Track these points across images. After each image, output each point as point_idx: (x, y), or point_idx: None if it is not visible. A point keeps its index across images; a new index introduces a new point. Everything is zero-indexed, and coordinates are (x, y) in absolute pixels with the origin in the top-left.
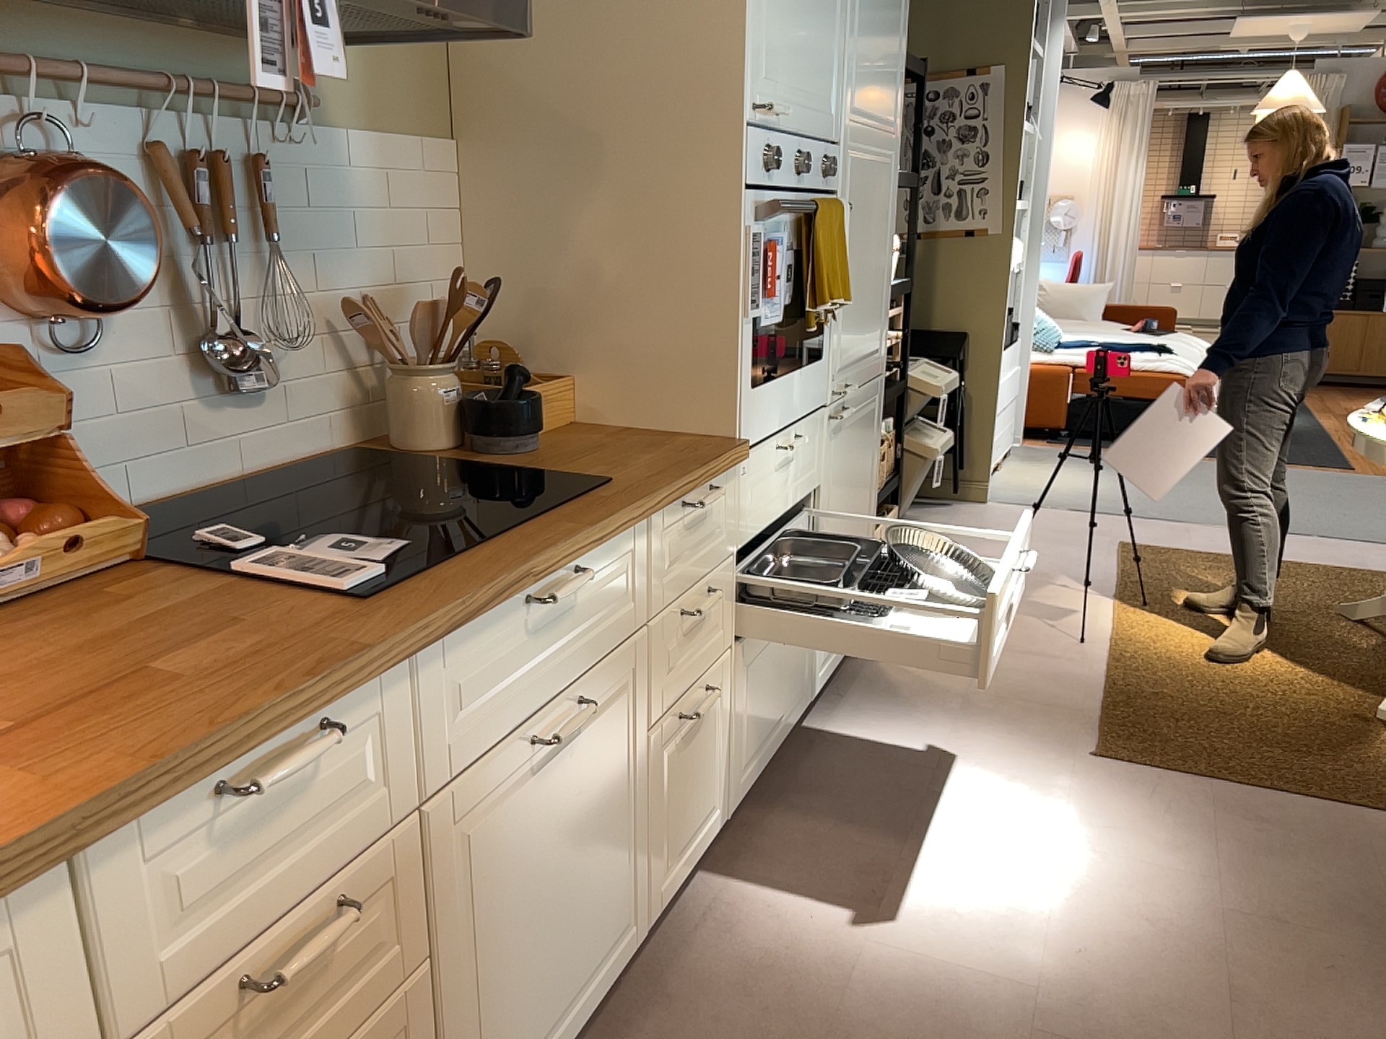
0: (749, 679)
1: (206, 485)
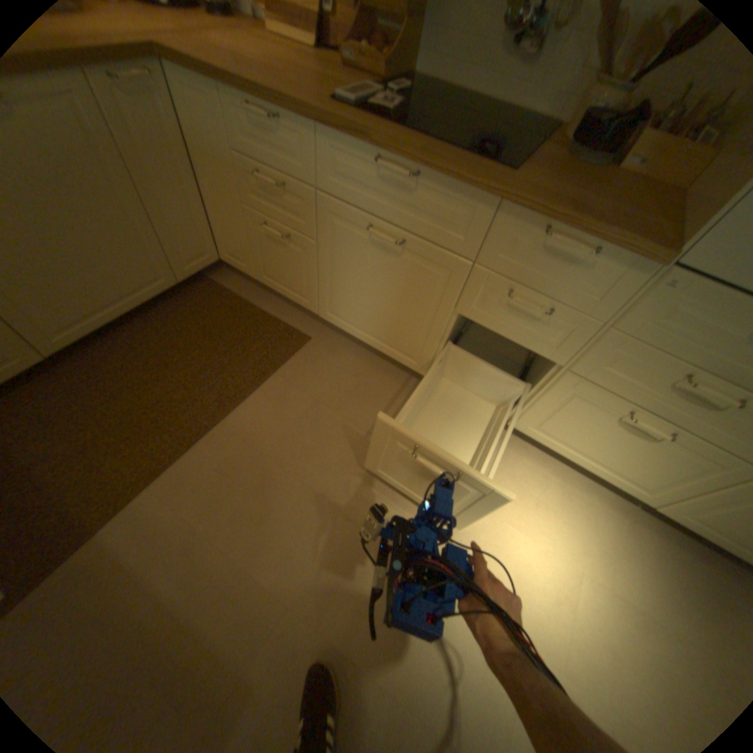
0: (574, 404)
1: (481, 91)
